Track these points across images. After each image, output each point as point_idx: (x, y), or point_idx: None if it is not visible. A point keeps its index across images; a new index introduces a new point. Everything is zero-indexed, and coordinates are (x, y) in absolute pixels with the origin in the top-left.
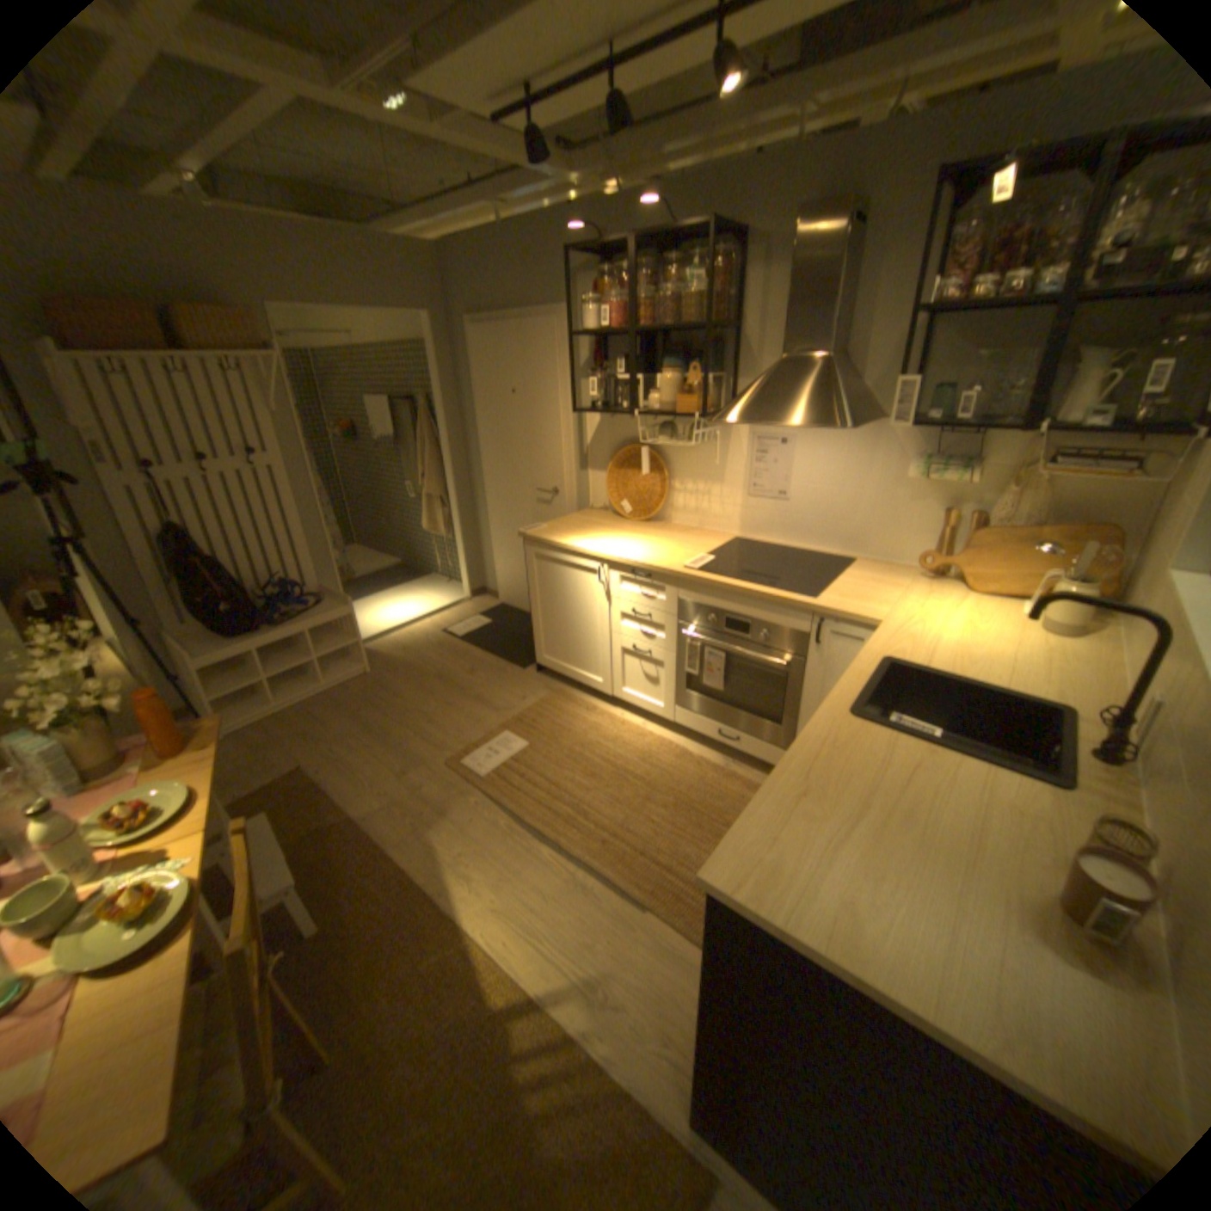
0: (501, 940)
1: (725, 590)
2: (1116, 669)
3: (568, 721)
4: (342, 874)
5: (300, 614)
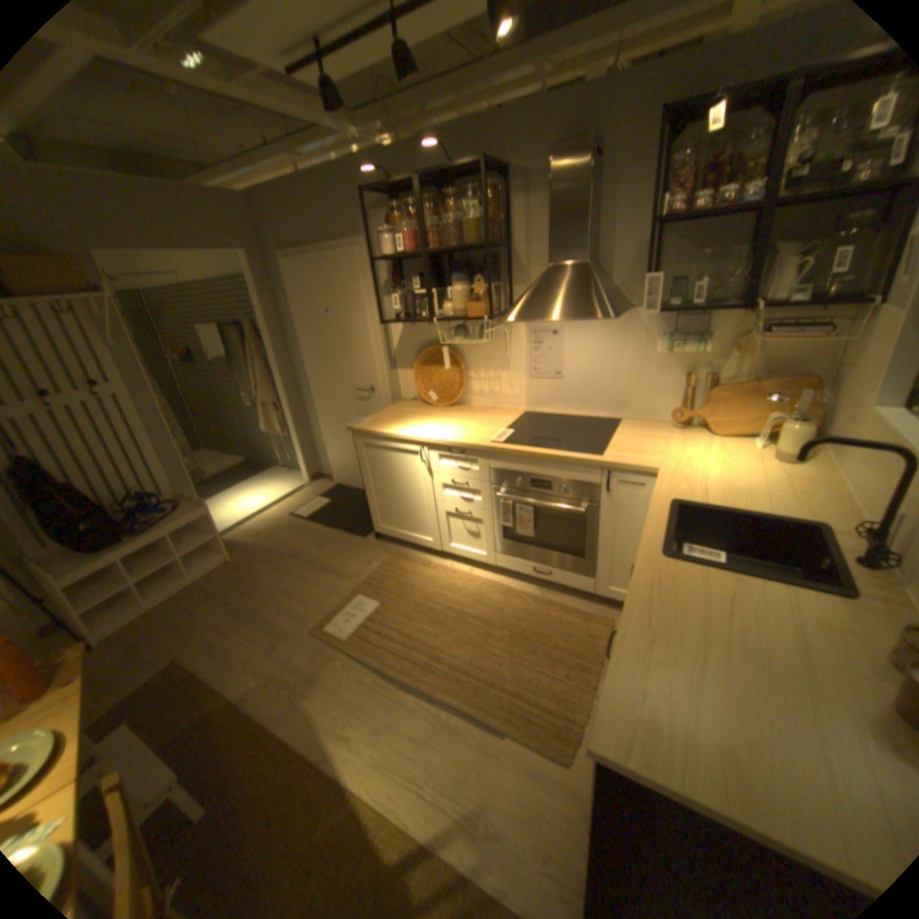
0: (385, 792)
1: (527, 456)
2: (839, 485)
3: (408, 577)
4: (228, 758)
5: (158, 520)
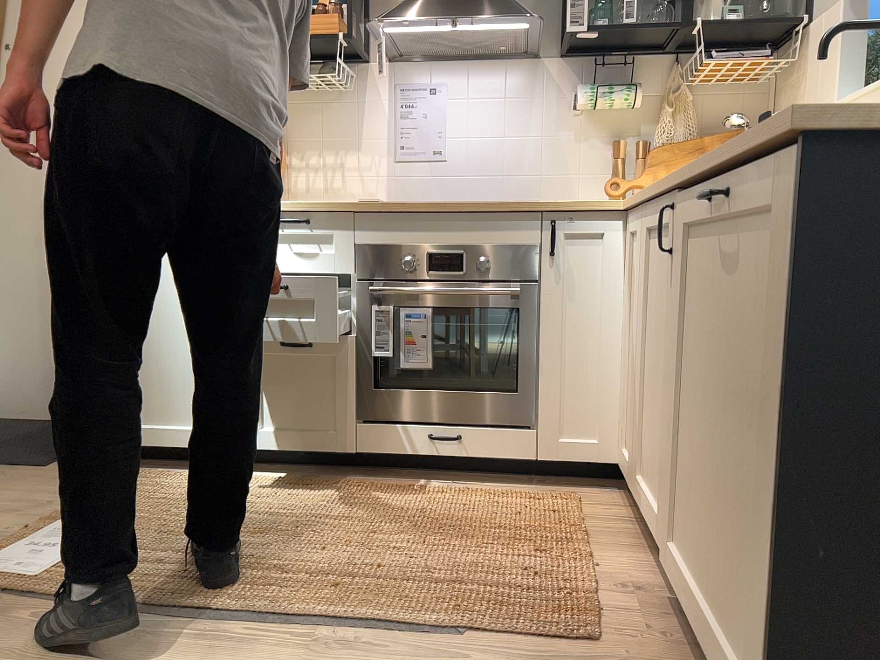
0: None
1: (426, 213)
2: None
3: (173, 496)
4: None
5: None
